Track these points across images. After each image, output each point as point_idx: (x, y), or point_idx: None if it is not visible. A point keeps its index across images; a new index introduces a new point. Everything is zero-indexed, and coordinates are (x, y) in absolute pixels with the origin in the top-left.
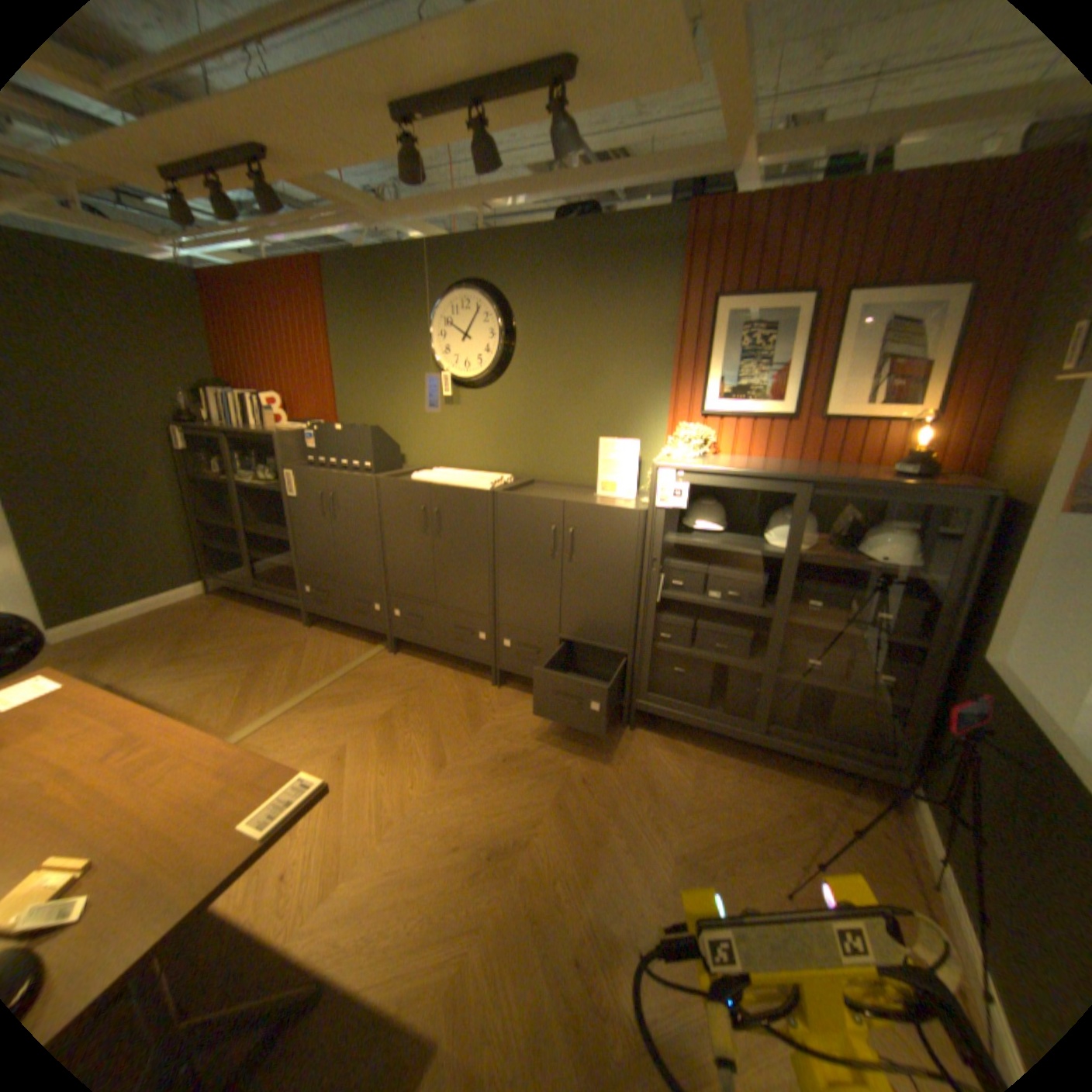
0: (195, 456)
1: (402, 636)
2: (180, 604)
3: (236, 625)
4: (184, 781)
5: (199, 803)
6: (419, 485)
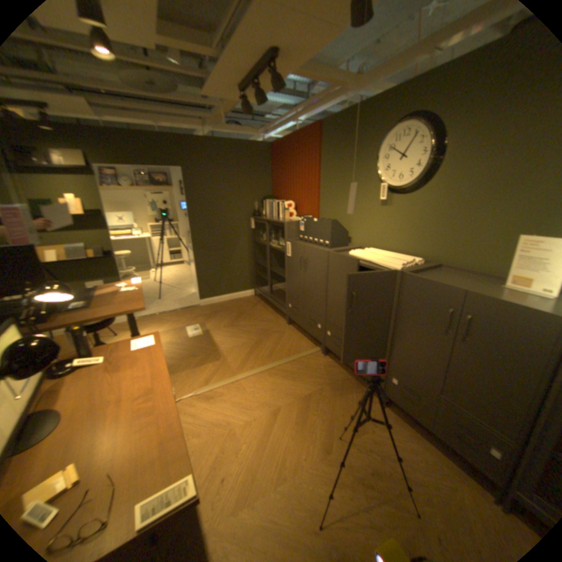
0: (258, 232)
1: (329, 348)
2: (244, 298)
3: (259, 315)
4: (145, 440)
5: (137, 466)
6: (351, 260)
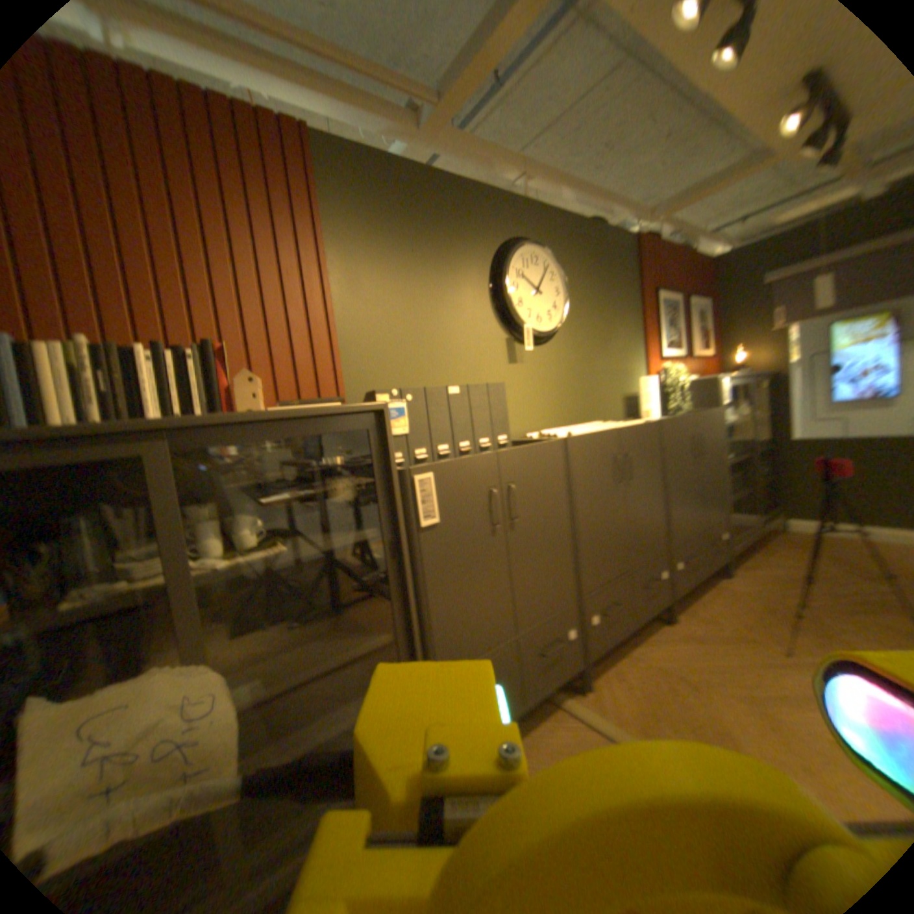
0: None
1: (602, 649)
2: None
3: None
4: None
5: None
6: (611, 433)
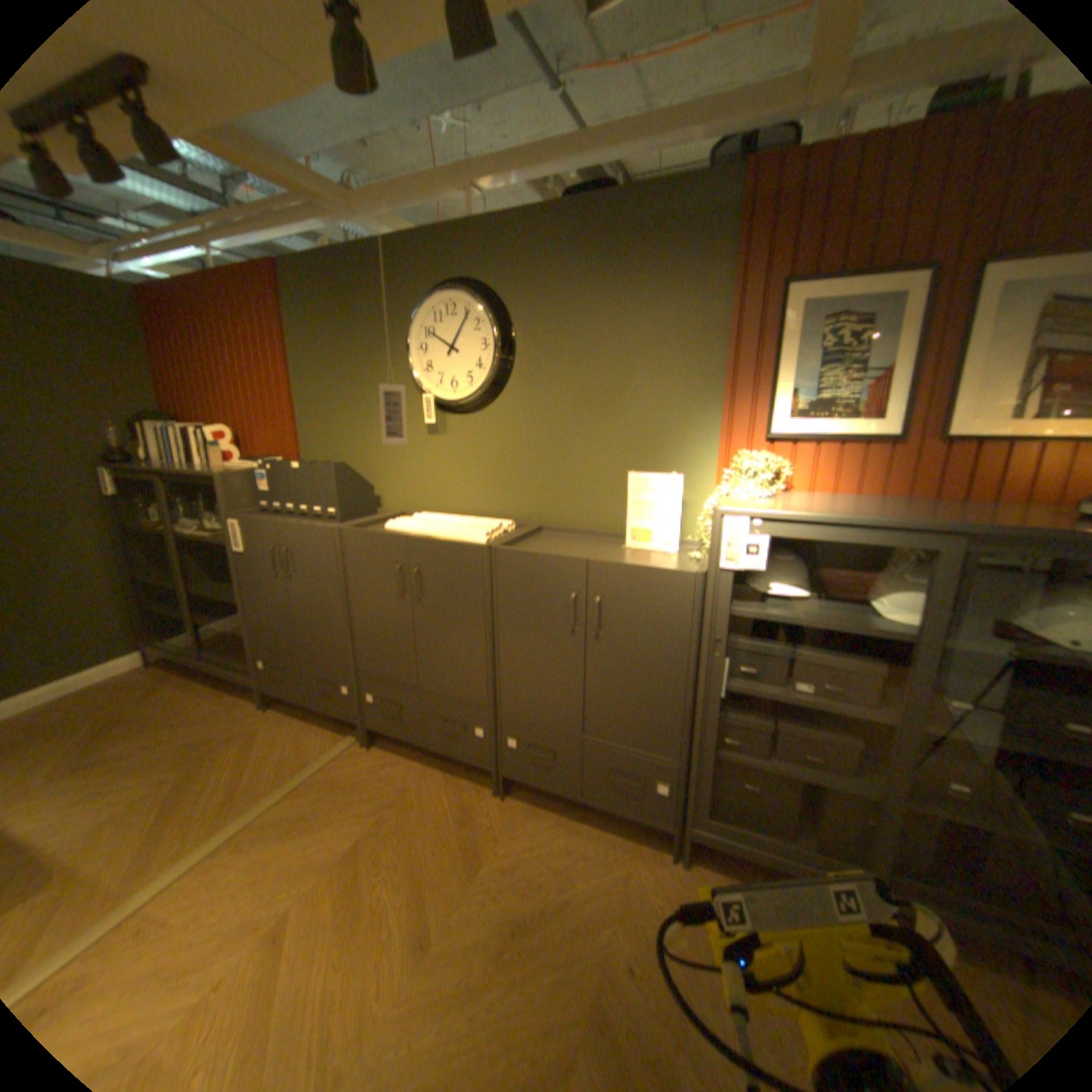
0: (131, 502)
1: (376, 726)
2: (110, 680)
3: (172, 709)
4: None
5: None
6: (393, 538)
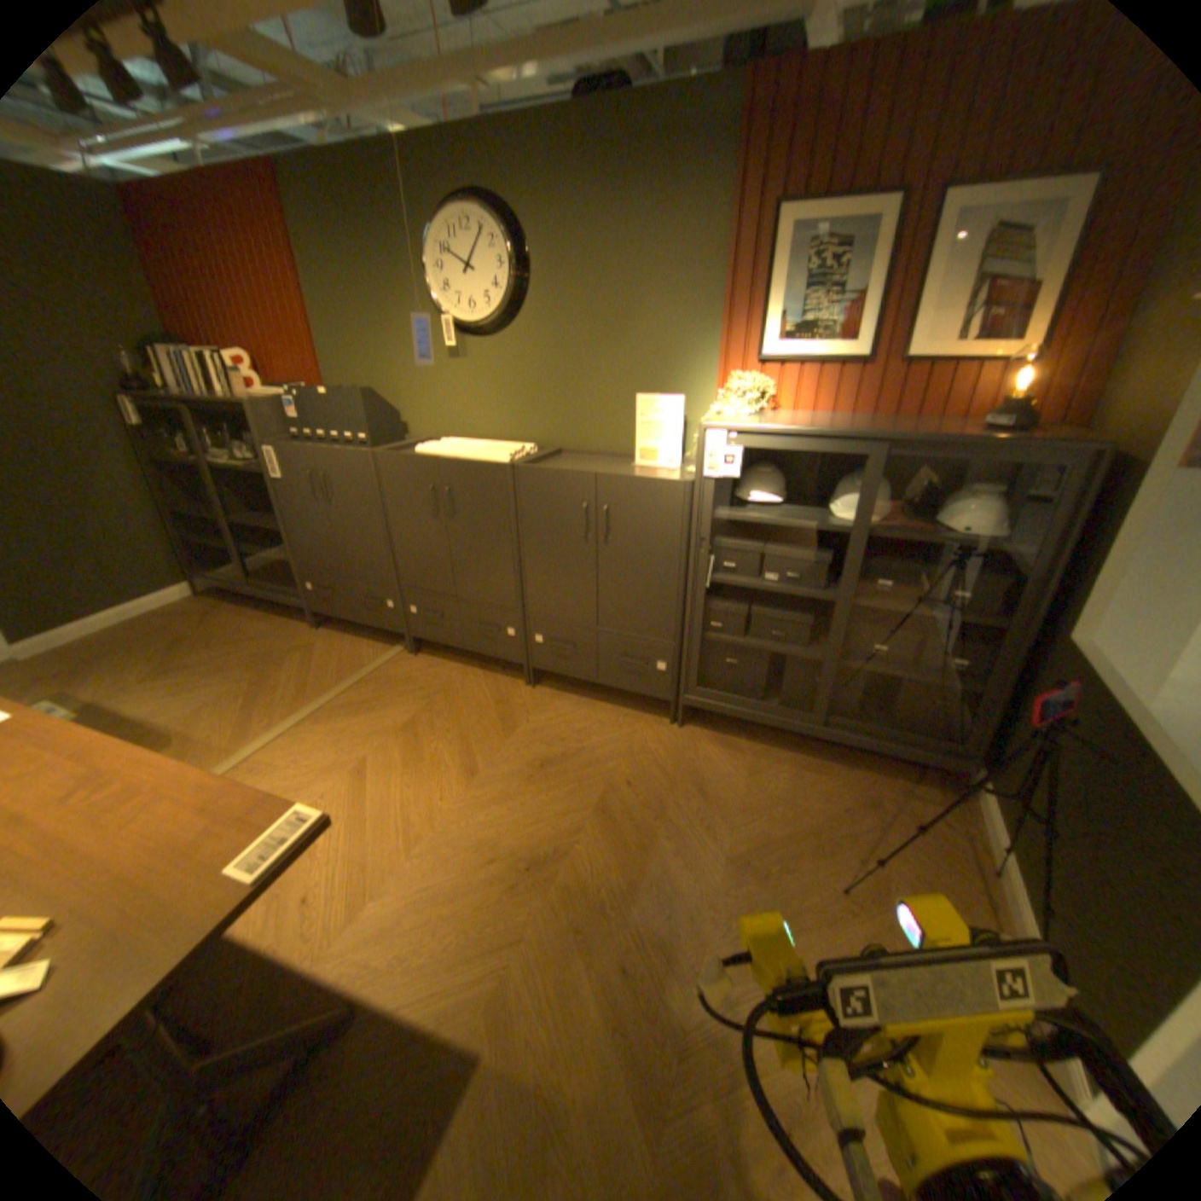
0: (156, 433)
1: (422, 635)
2: (166, 609)
3: (232, 630)
4: (163, 820)
5: (181, 845)
6: (425, 461)
